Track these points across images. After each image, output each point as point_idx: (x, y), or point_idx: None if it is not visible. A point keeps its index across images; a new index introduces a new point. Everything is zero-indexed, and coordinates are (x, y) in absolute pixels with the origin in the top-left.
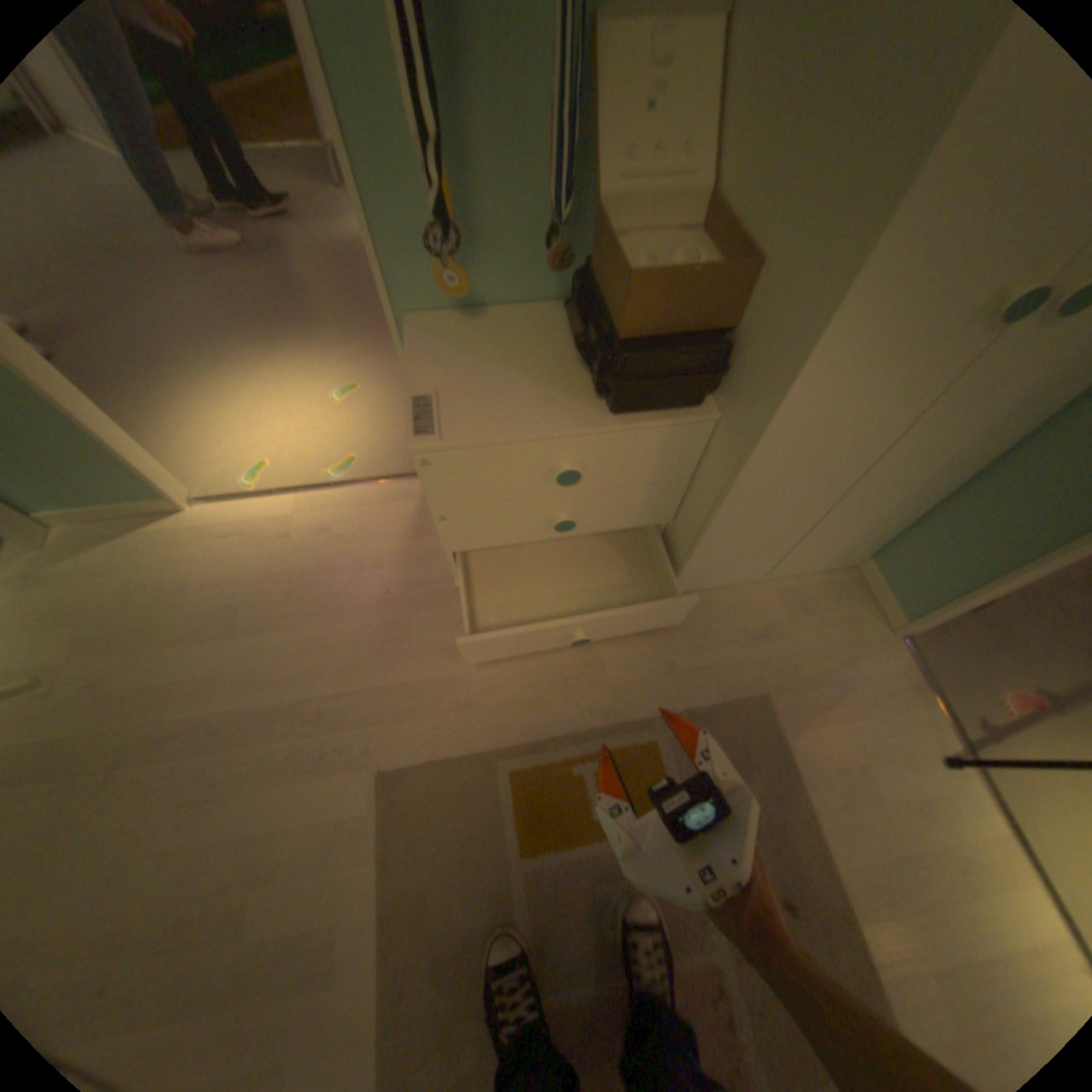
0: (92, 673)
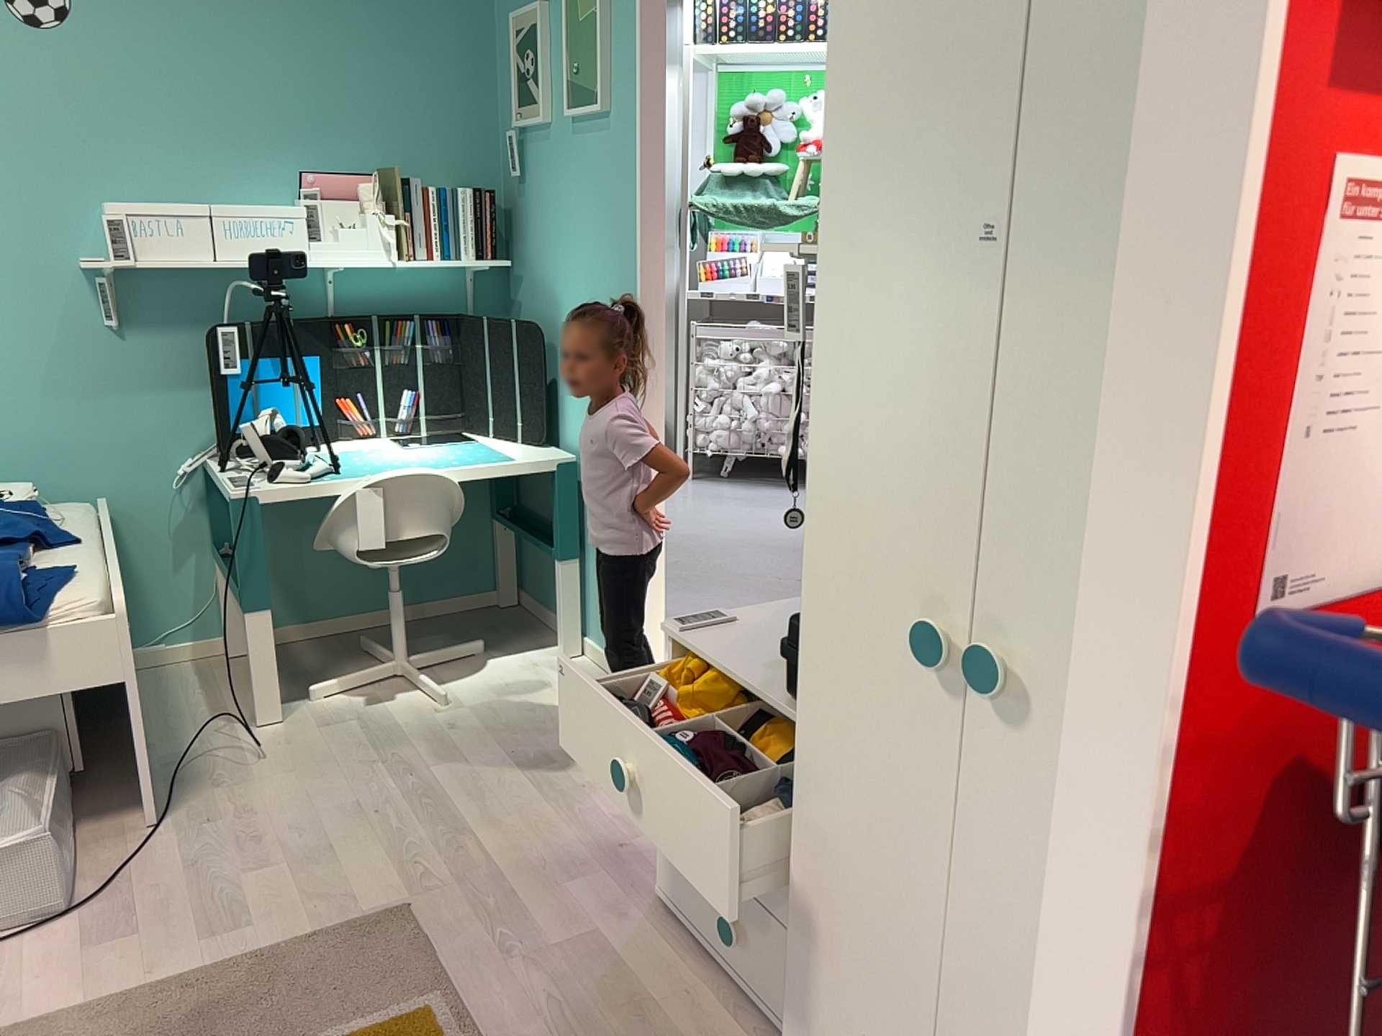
0: (462, 721)
